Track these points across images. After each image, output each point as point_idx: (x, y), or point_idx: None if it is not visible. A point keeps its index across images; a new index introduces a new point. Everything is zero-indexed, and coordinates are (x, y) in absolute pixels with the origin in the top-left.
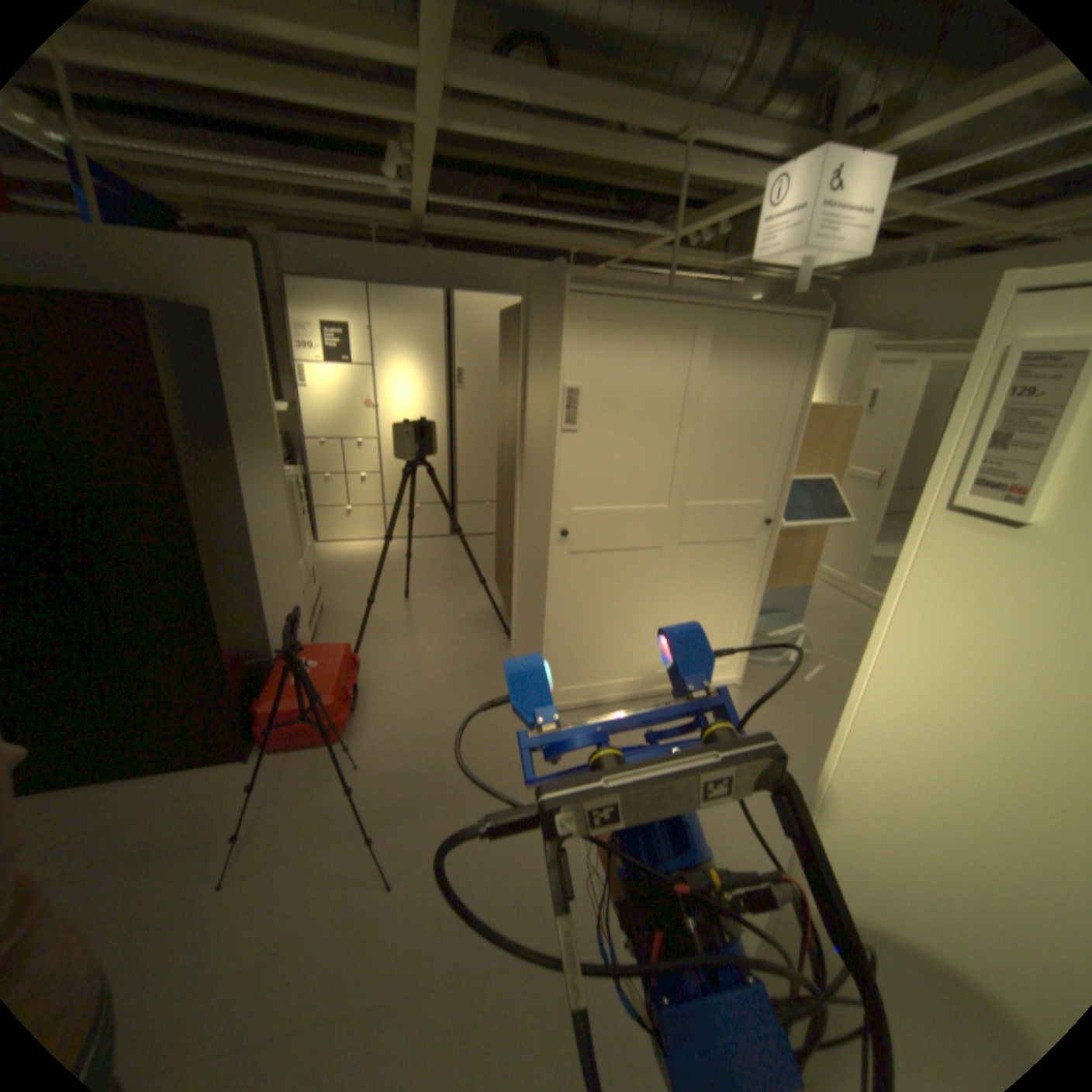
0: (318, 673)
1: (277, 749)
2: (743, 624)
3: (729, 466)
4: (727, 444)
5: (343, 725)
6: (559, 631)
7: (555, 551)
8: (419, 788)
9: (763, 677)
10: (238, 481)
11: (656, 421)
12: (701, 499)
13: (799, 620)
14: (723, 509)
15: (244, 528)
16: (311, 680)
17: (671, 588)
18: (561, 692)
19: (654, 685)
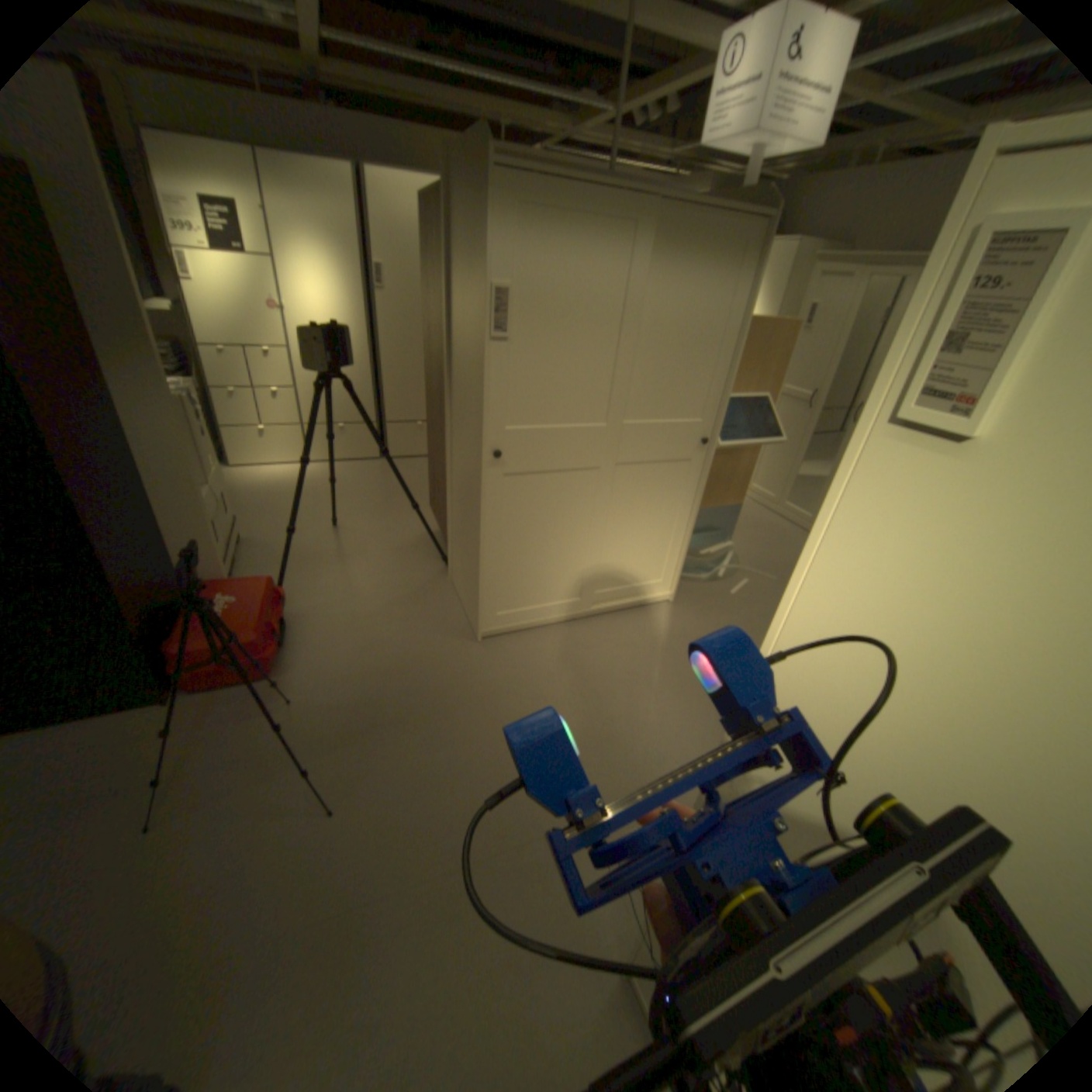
0: (237, 610)
1: (199, 689)
2: (677, 543)
3: (668, 382)
4: (667, 358)
5: (272, 661)
6: (496, 557)
7: (488, 474)
8: (357, 717)
9: (693, 593)
10: (108, 395)
11: (593, 329)
12: (639, 417)
13: (729, 538)
14: (661, 428)
15: (125, 451)
16: (230, 617)
17: (609, 510)
18: (499, 616)
19: (591, 604)
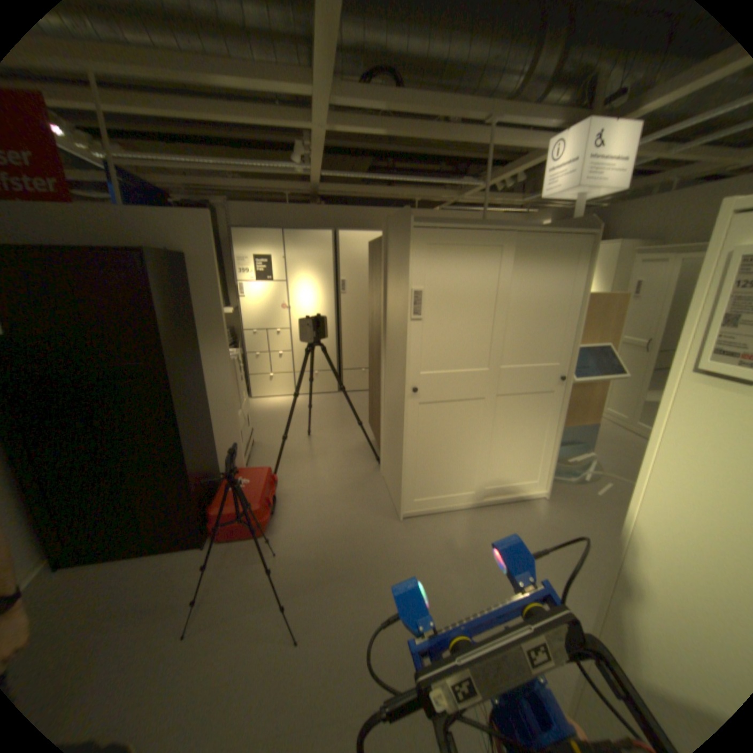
0: (250, 488)
1: (223, 541)
2: (549, 453)
3: (532, 340)
4: (529, 325)
5: (266, 525)
6: (413, 459)
7: (409, 403)
8: (317, 571)
9: (566, 493)
10: (201, 361)
11: (477, 310)
12: (512, 364)
13: (592, 450)
14: (528, 370)
15: (204, 391)
16: (245, 493)
17: (493, 428)
18: (416, 503)
19: (483, 498)
